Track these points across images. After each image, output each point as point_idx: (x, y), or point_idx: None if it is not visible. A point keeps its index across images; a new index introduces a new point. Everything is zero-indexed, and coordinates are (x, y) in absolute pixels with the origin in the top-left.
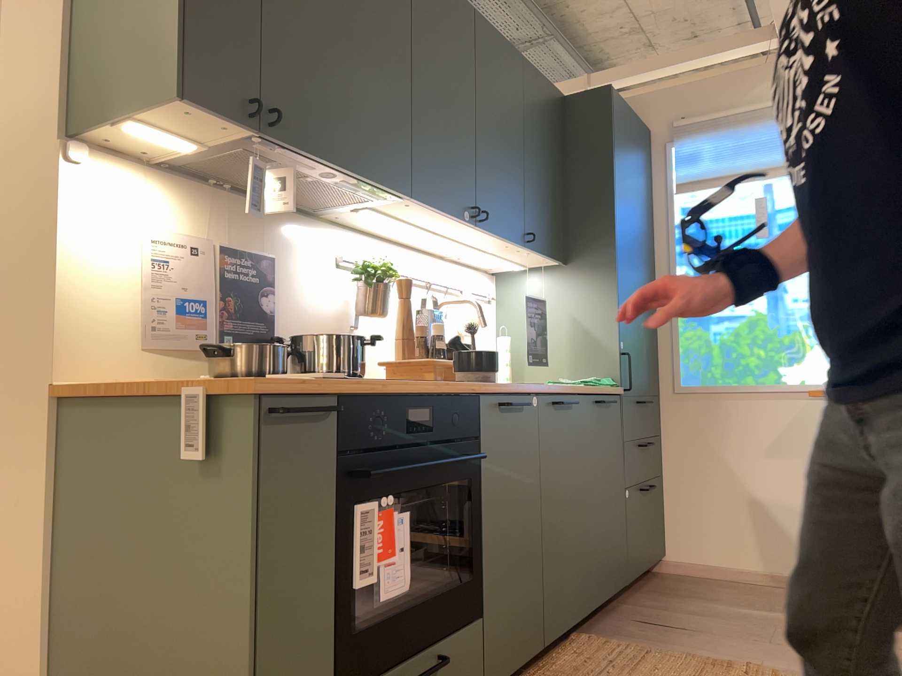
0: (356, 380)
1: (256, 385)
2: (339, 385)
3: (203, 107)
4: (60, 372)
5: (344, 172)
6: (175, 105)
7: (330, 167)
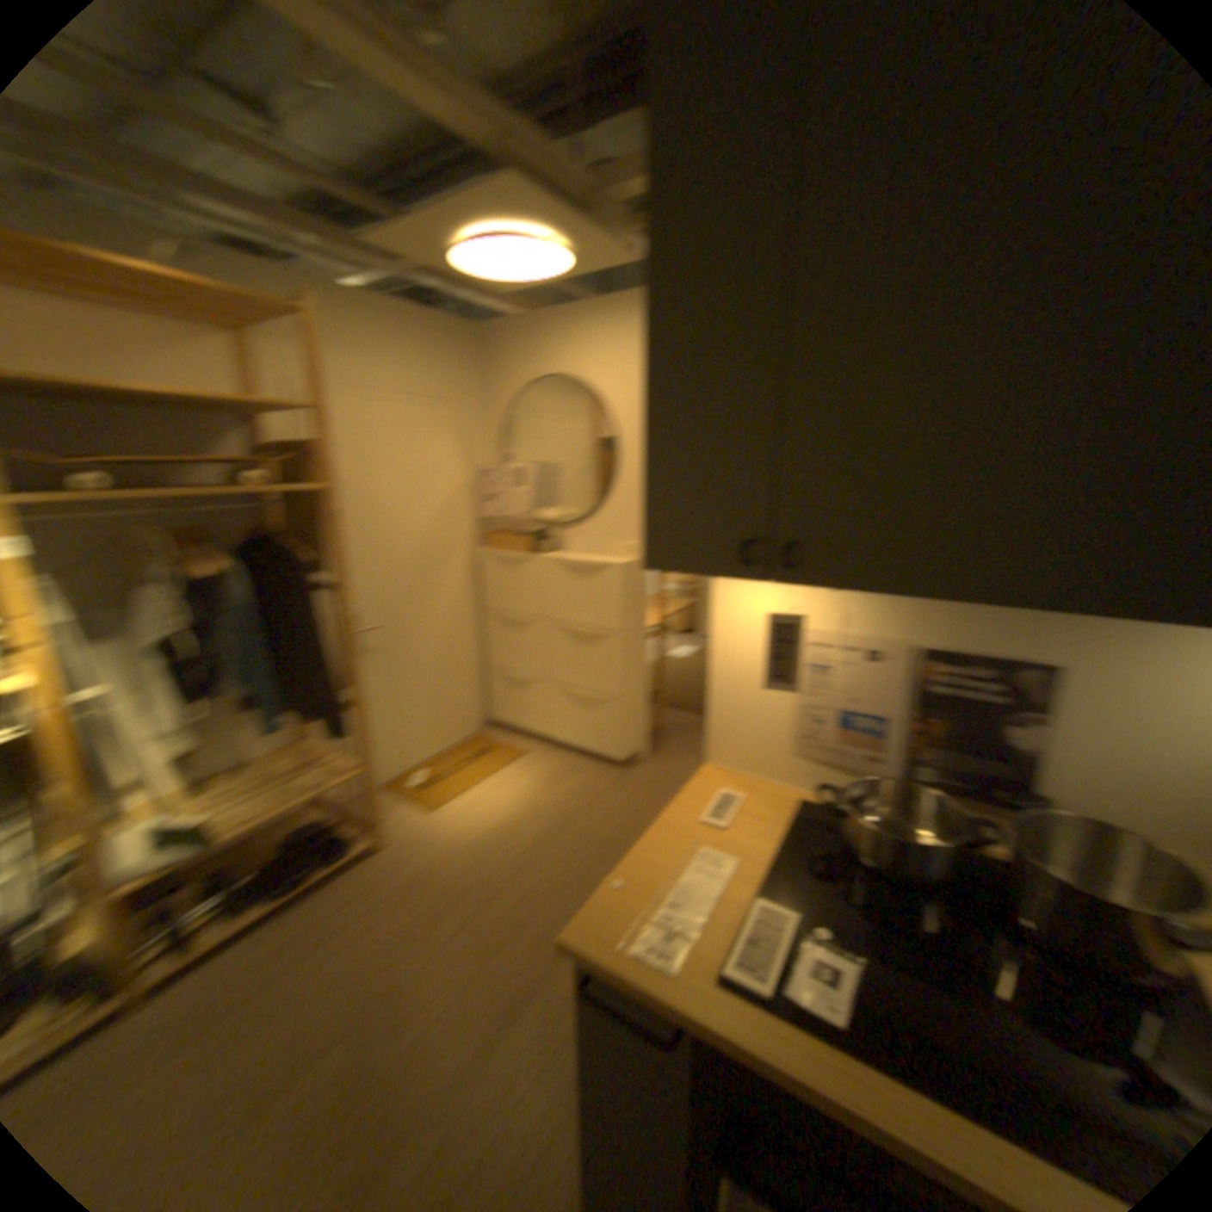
0: (784, 1027)
1: (564, 949)
2: (688, 1023)
3: (684, 566)
4: (715, 754)
5: (1037, 604)
6: (666, 566)
7: (987, 599)
